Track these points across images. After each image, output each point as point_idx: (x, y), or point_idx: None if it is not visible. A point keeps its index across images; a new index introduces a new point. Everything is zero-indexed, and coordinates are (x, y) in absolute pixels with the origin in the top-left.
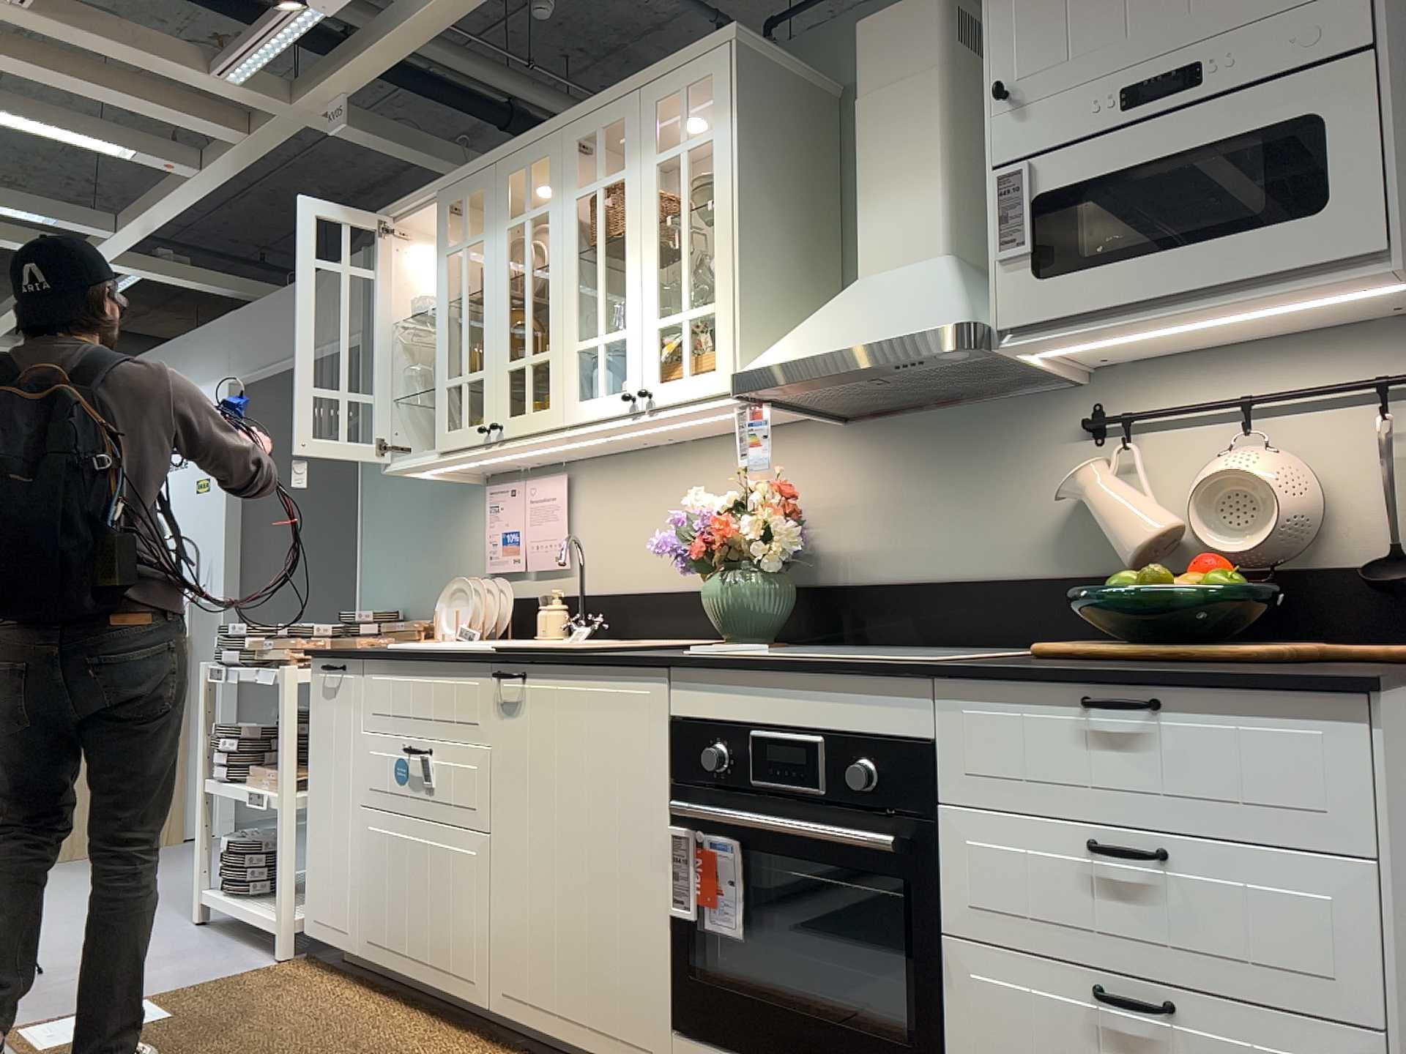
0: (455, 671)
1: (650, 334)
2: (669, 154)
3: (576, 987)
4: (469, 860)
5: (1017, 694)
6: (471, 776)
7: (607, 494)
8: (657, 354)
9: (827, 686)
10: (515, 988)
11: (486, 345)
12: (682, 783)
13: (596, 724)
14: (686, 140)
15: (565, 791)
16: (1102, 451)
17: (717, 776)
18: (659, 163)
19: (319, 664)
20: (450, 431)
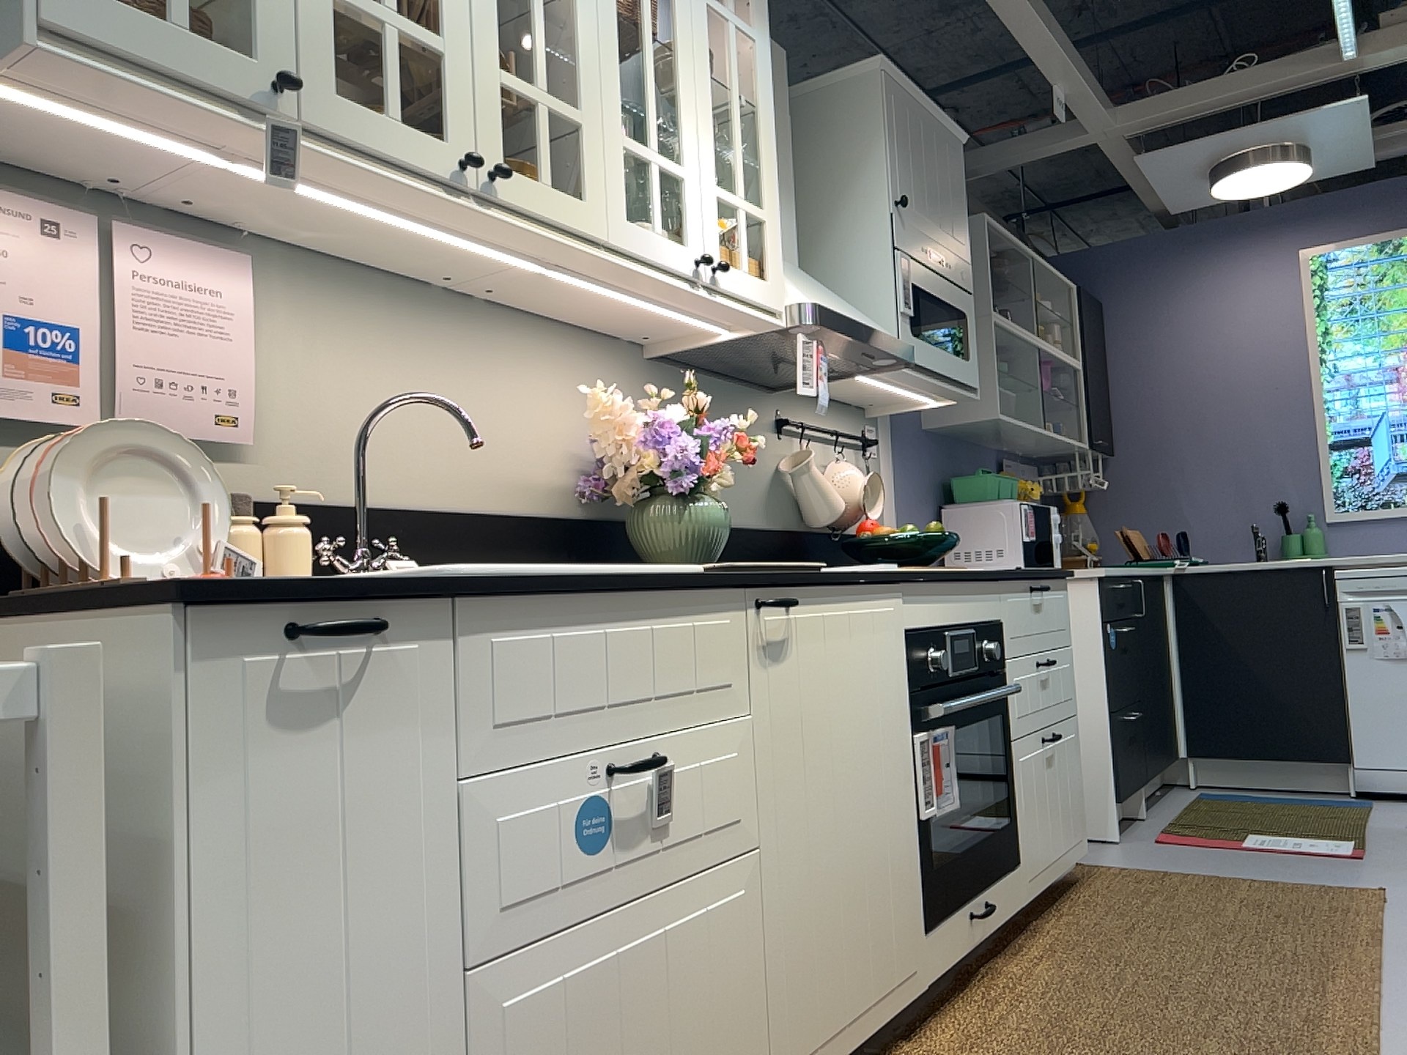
0: (692, 605)
1: (712, 199)
2: (720, 7)
3: (862, 966)
4: (737, 910)
5: (1020, 587)
6: (730, 771)
7: (332, 328)
8: (719, 227)
9: (972, 590)
10: (805, 1041)
11: (450, 0)
12: (916, 691)
13: (862, 649)
14: (736, 13)
15: (840, 739)
16: (785, 443)
17: (941, 674)
18: (710, 6)
19: (229, 630)
20: (347, 102)
